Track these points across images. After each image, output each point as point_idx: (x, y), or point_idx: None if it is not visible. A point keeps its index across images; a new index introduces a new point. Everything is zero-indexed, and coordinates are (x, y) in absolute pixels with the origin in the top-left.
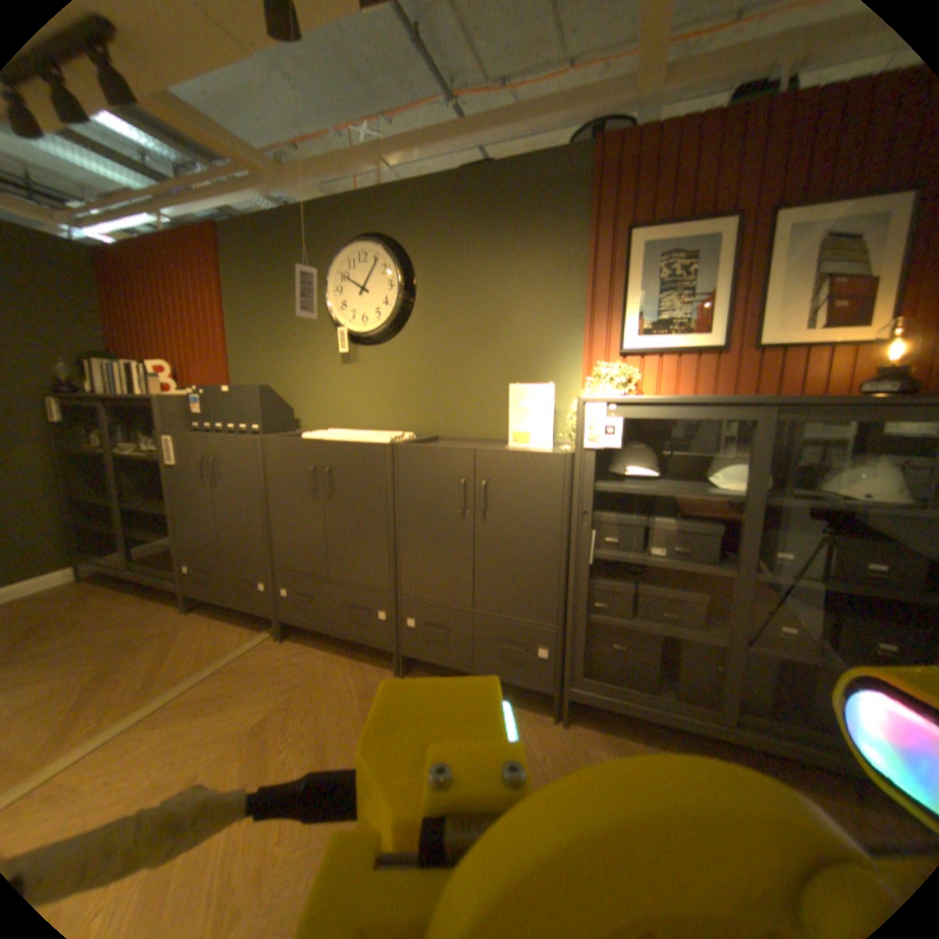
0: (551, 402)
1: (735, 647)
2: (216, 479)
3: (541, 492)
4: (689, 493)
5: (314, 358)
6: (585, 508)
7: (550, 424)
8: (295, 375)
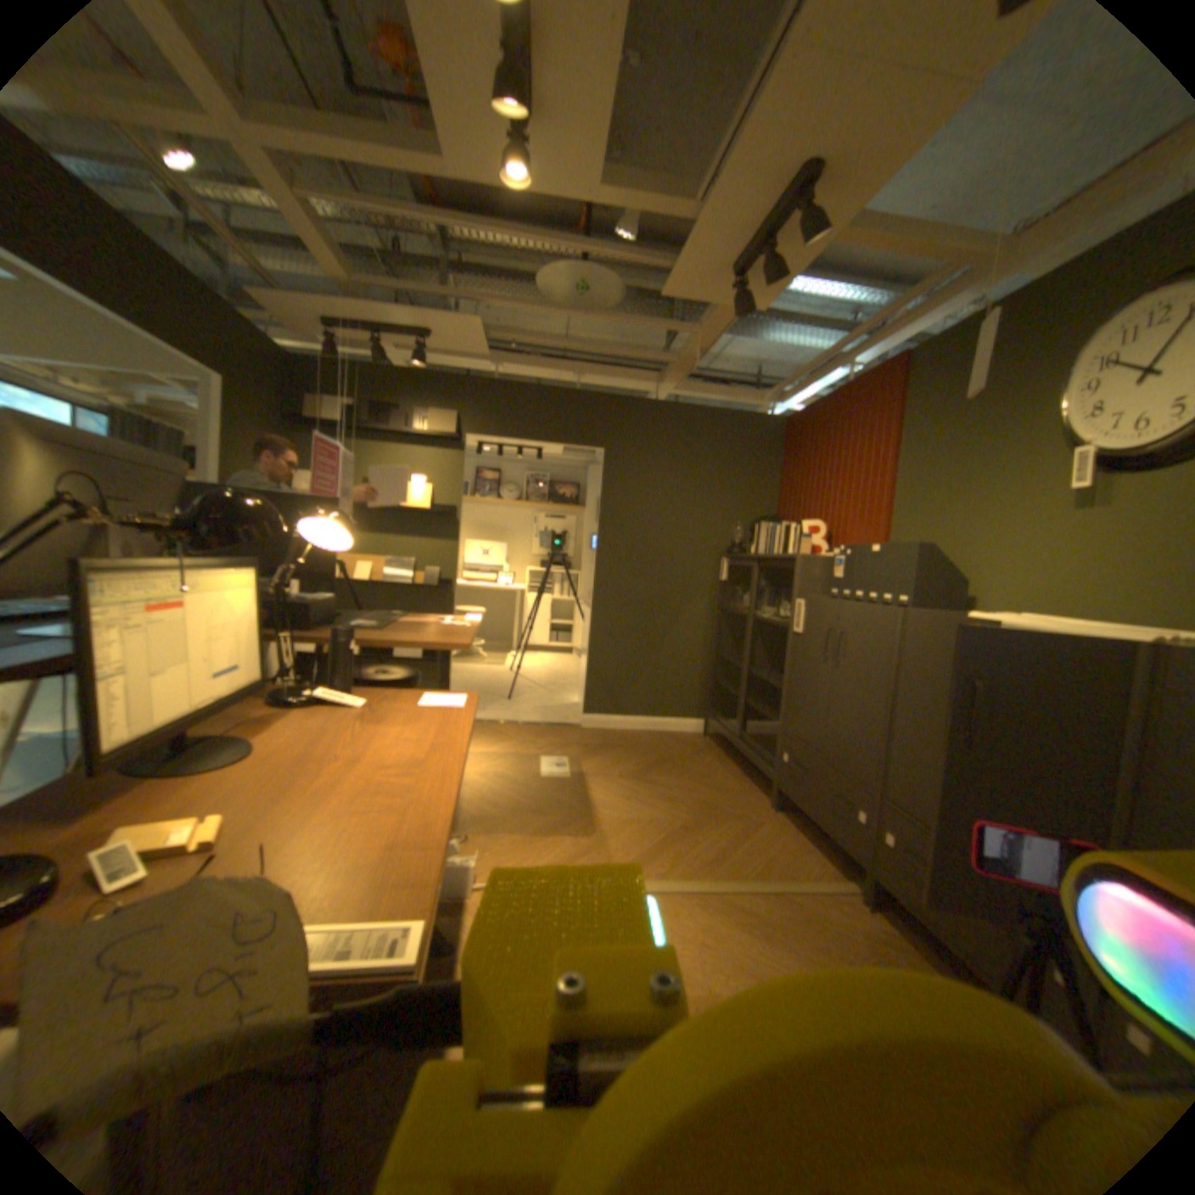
0: None
1: None
2: (837, 659)
3: None
4: None
5: (1020, 506)
6: None
7: None
8: (983, 533)
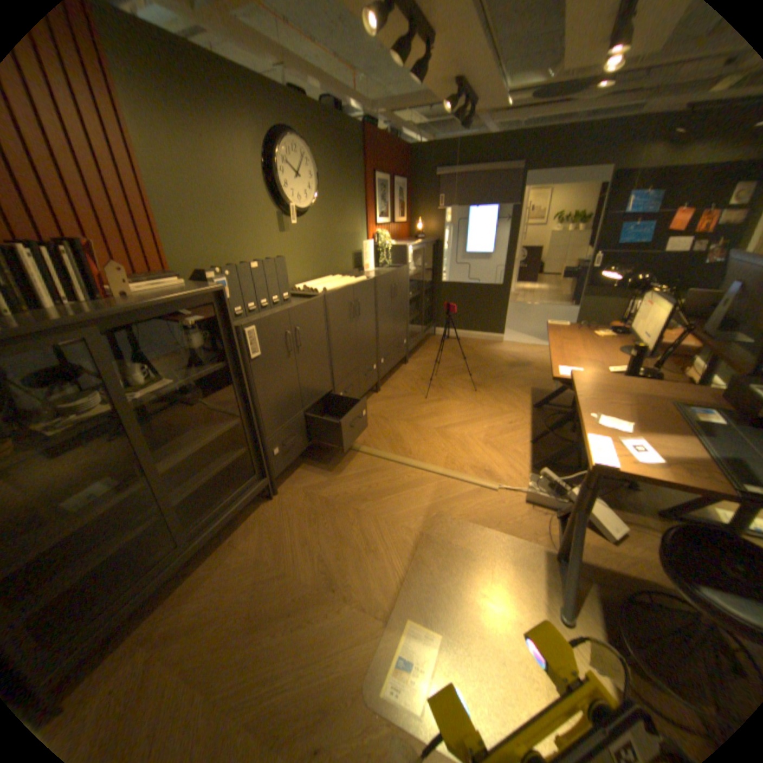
0: (373, 249)
1: (423, 313)
2: (298, 347)
3: (403, 284)
4: (415, 273)
5: (259, 229)
6: (408, 285)
7: (373, 259)
8: (245, 246)
